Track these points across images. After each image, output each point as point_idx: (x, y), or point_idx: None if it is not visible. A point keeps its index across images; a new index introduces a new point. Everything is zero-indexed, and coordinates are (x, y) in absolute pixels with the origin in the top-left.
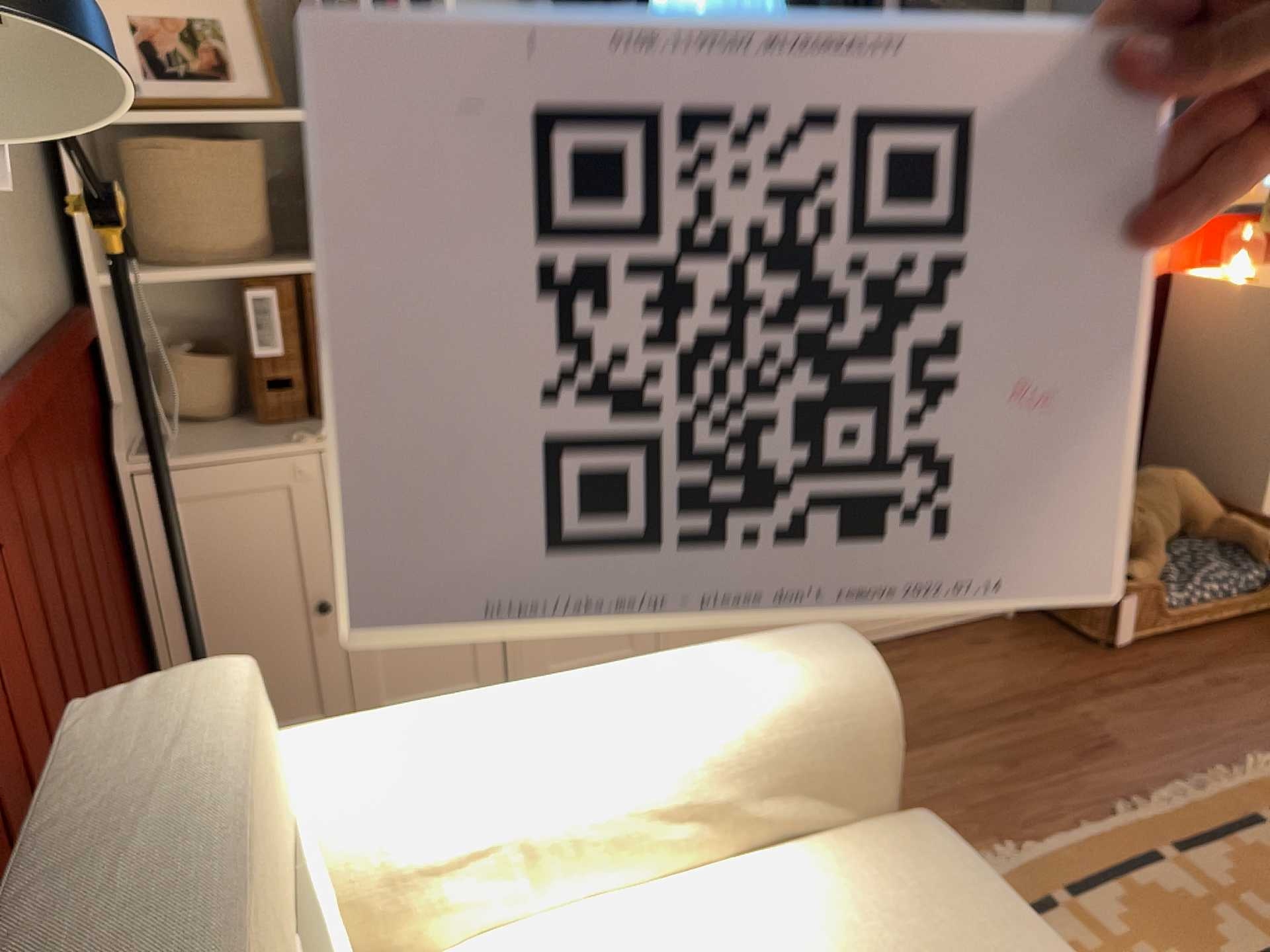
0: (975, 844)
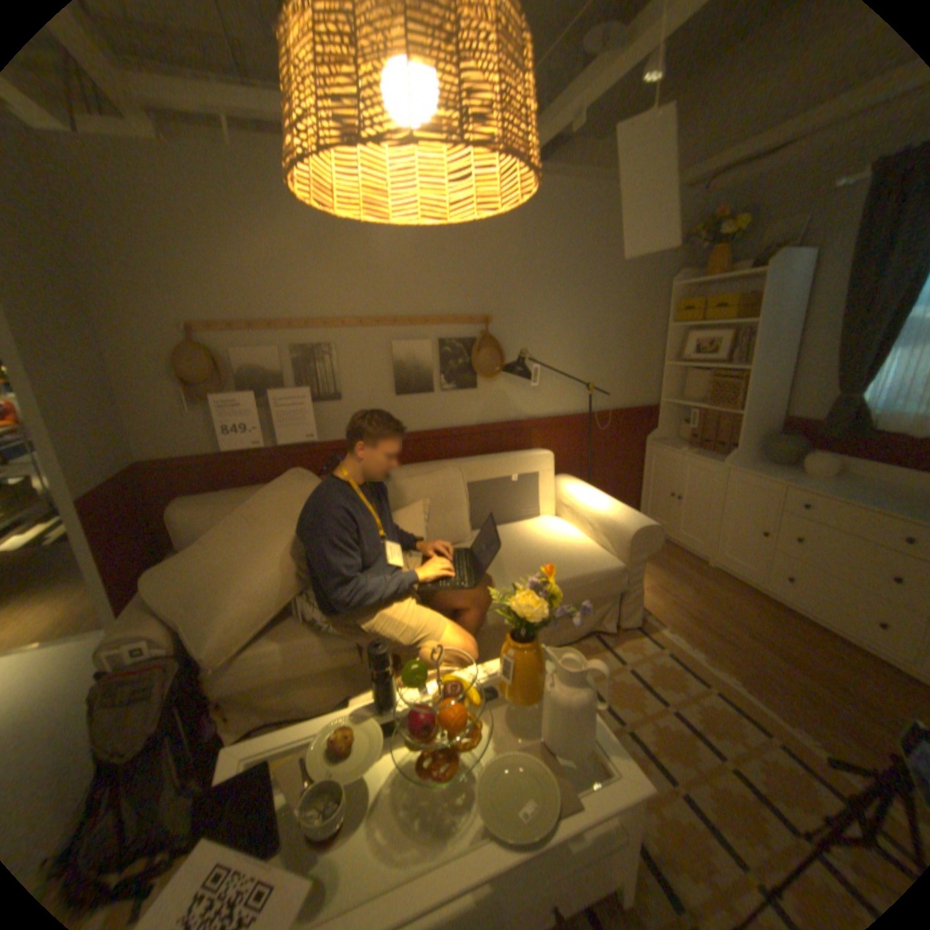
0: (735, 675)
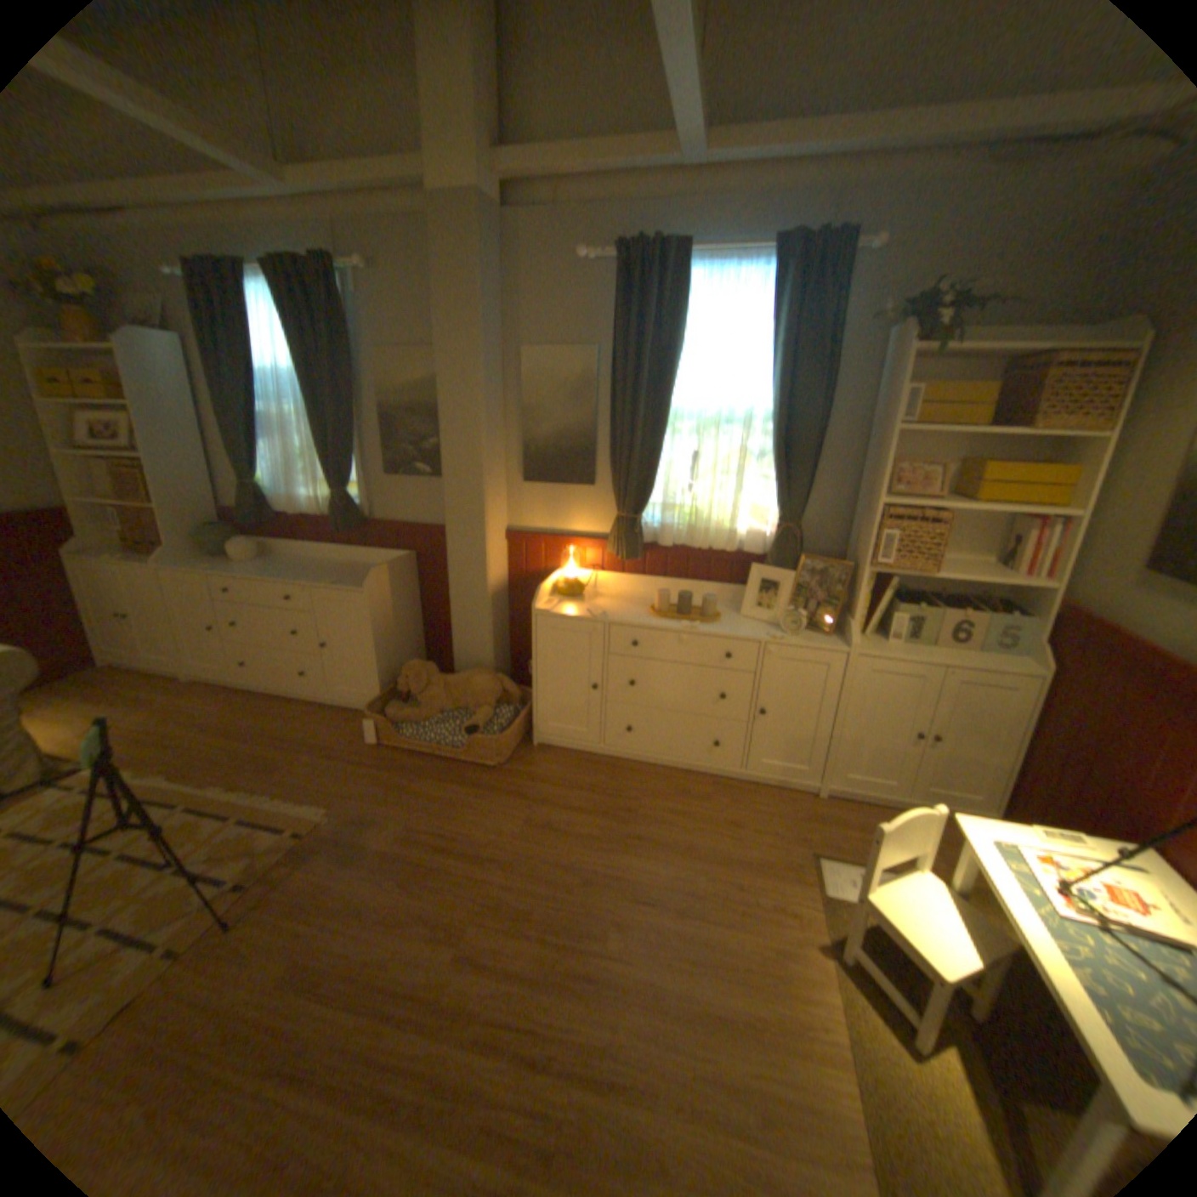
0: (162, 775)
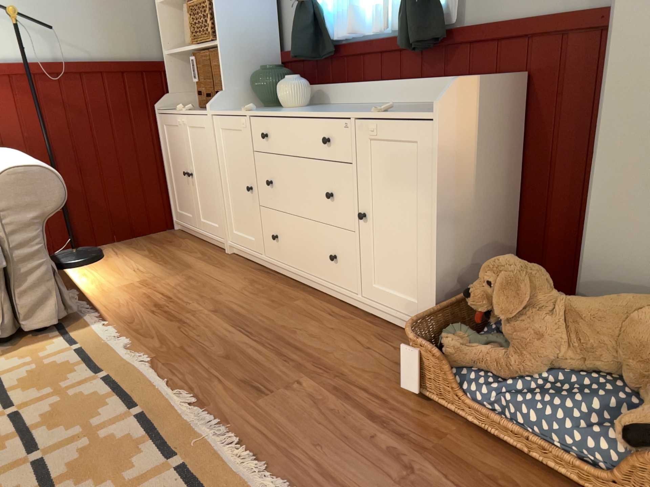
0: (153, 351)
